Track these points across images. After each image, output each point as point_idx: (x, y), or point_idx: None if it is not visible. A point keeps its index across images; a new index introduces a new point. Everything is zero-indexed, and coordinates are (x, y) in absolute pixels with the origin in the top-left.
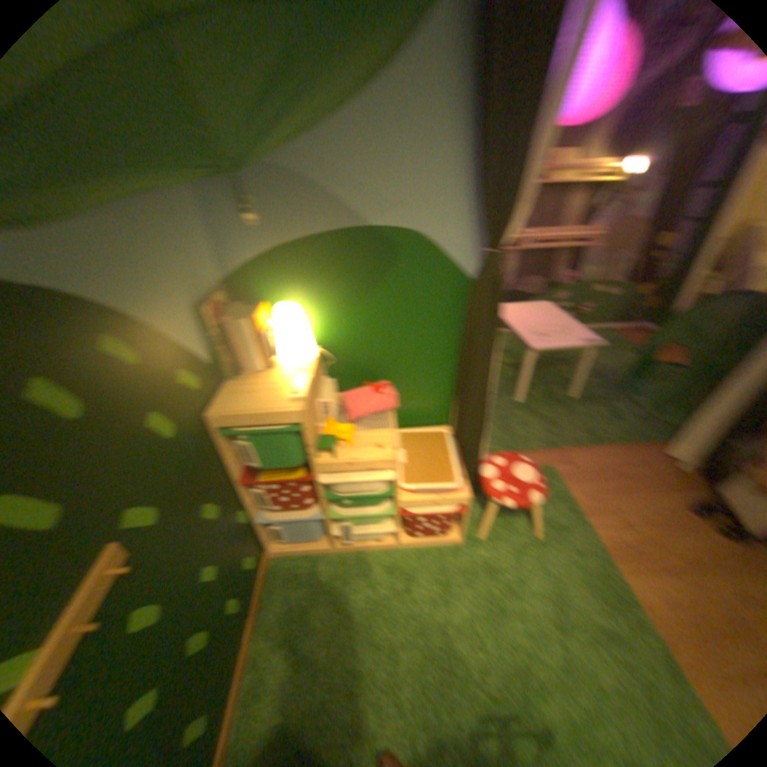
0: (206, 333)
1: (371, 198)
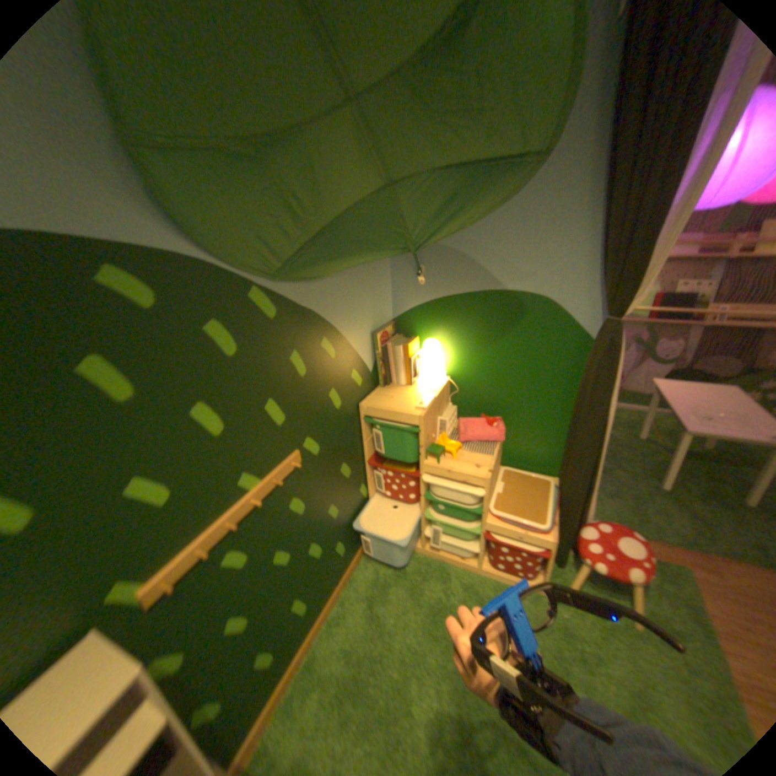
0: (372, 351)
1: (508, 270)
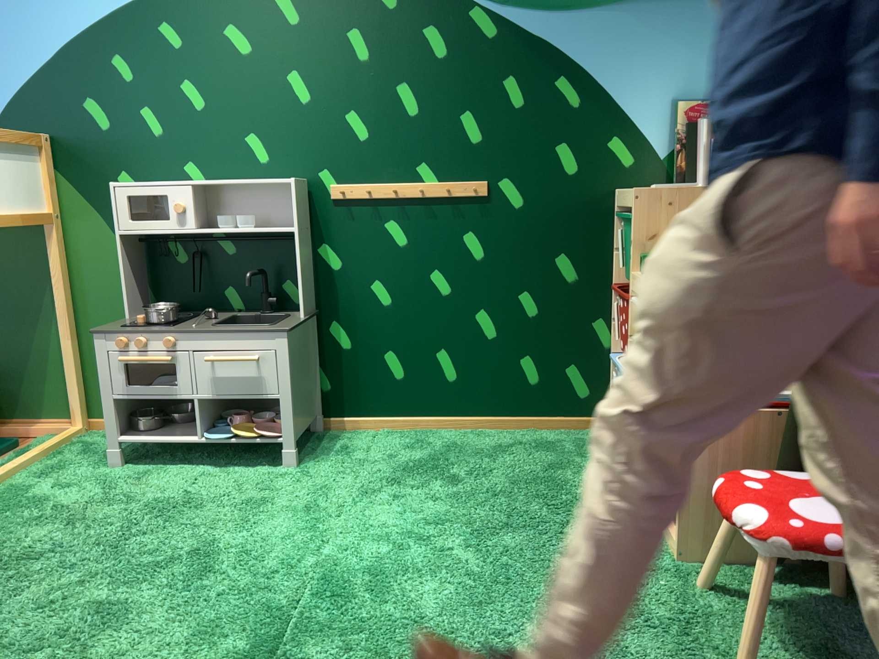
0: (670, 129)
1: None
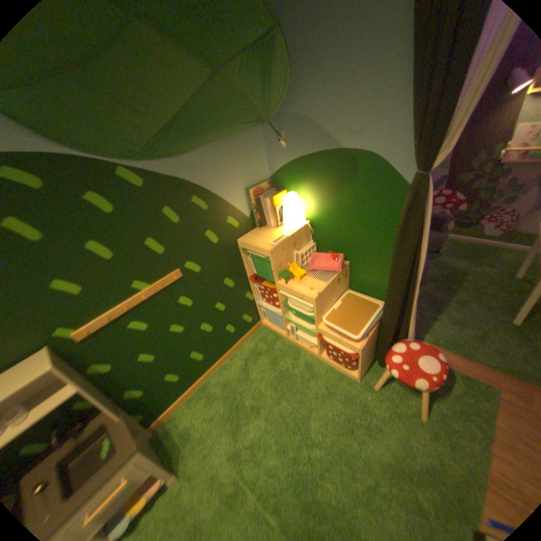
0: (248, 202)
1: (343, 130)
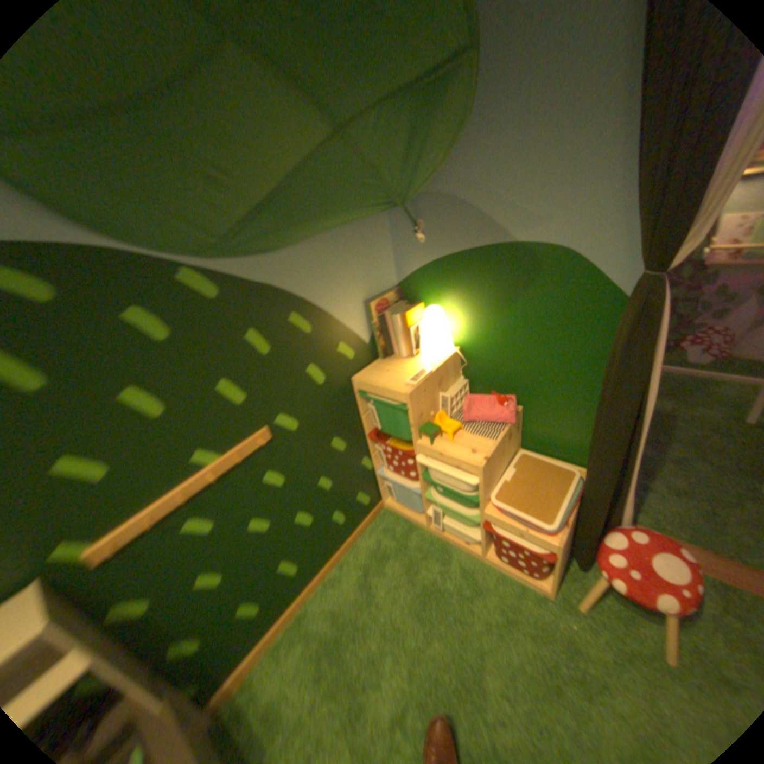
0: (368, 321)
1: (518, 216)
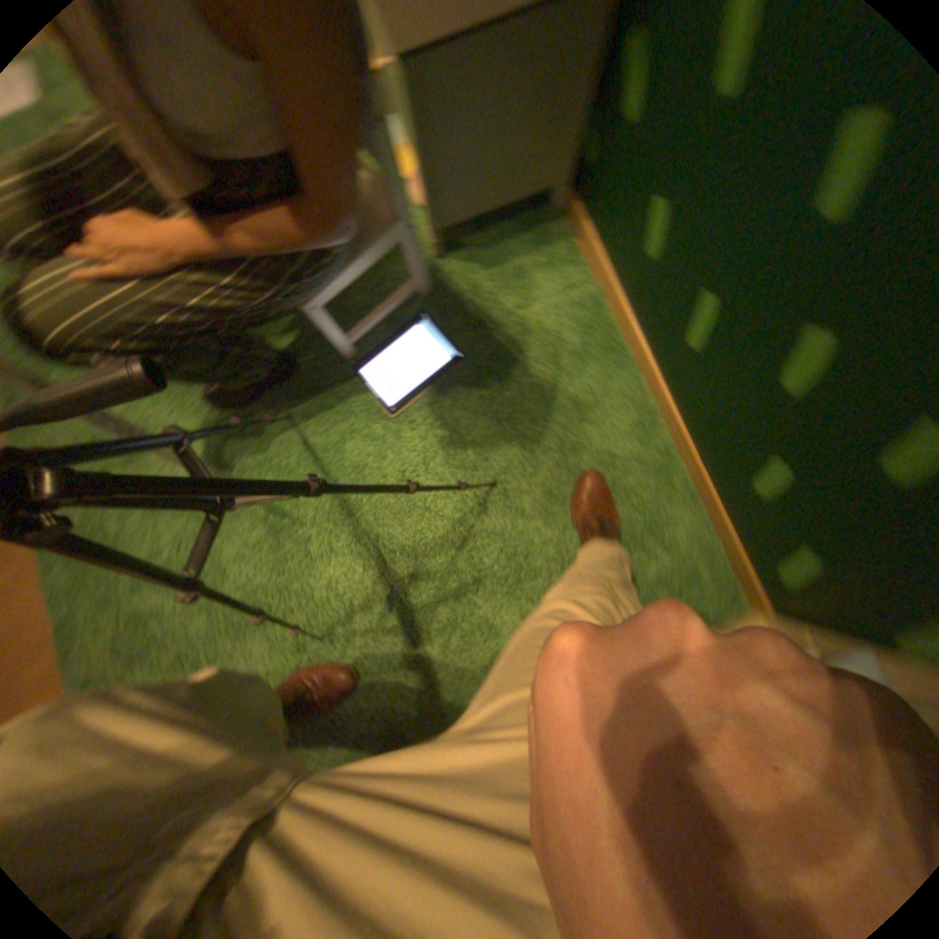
0: None
1: None
